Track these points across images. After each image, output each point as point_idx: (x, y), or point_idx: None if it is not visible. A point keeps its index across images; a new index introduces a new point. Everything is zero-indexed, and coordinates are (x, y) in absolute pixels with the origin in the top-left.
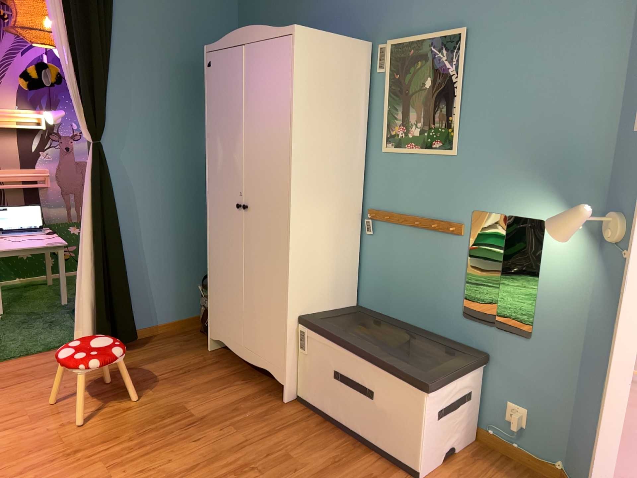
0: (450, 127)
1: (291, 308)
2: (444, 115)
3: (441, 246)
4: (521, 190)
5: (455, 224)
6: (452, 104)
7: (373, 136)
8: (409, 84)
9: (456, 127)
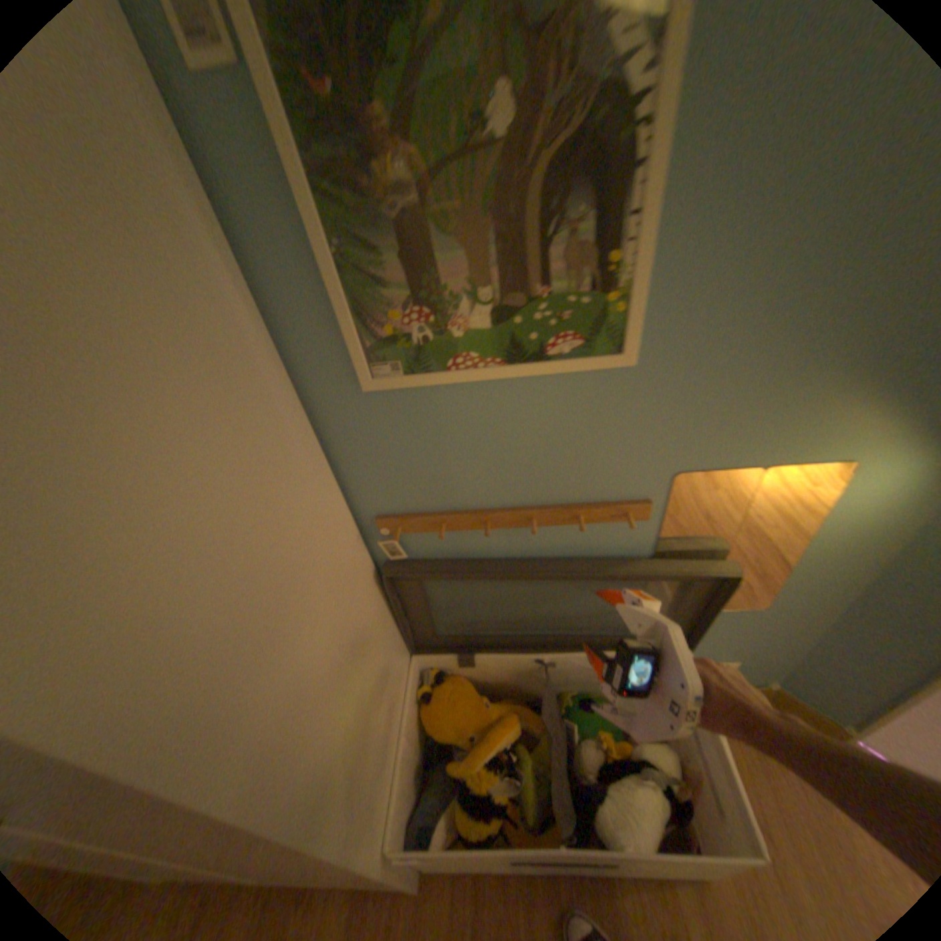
0: (620, 281)
1: (368, 858)
2: (596, 242)
3: (592, 540)
4: (825, 413)
5: (633, 506)
6: (630, 192)
7: (310, 348)
8: (405, 114)
9: (645, 278)
